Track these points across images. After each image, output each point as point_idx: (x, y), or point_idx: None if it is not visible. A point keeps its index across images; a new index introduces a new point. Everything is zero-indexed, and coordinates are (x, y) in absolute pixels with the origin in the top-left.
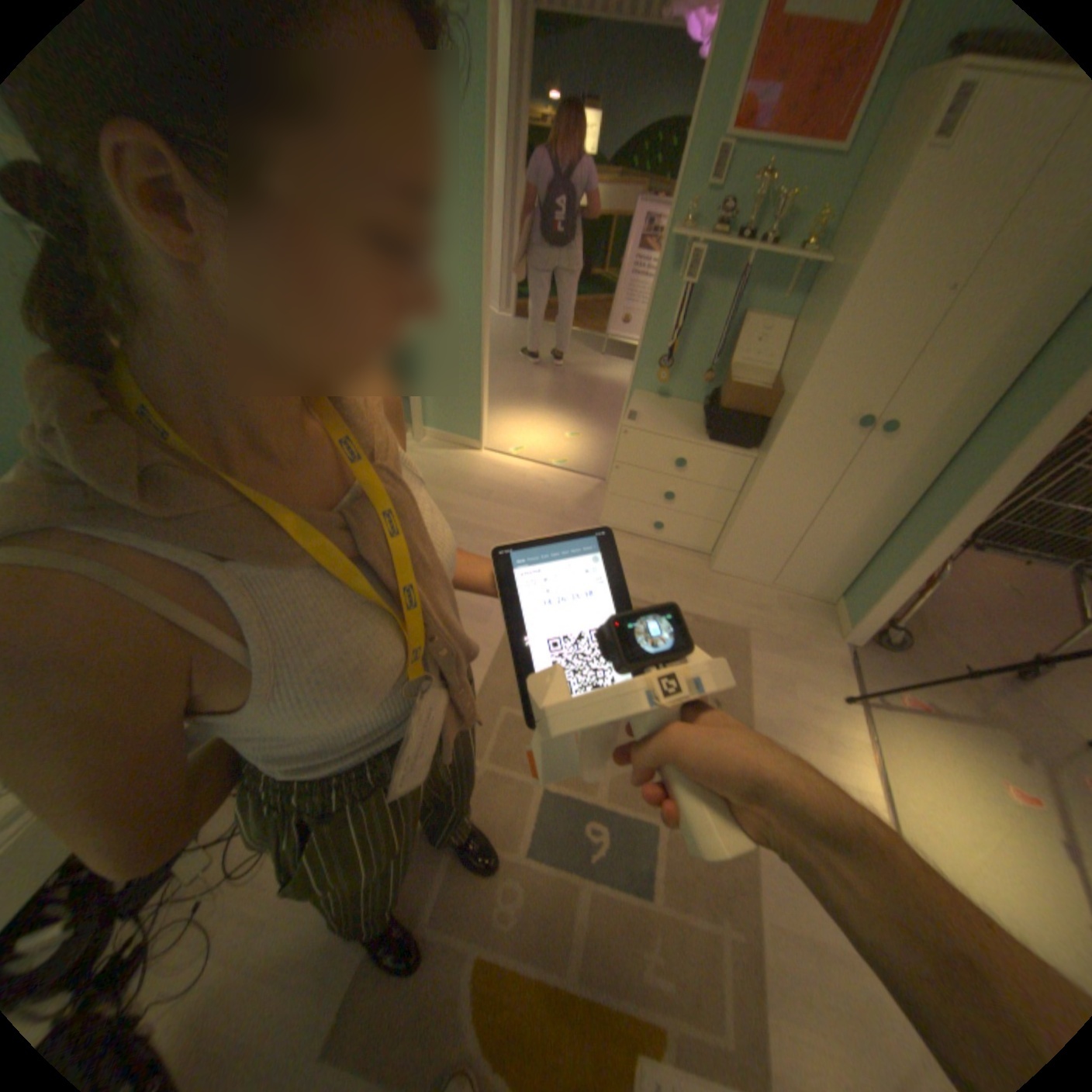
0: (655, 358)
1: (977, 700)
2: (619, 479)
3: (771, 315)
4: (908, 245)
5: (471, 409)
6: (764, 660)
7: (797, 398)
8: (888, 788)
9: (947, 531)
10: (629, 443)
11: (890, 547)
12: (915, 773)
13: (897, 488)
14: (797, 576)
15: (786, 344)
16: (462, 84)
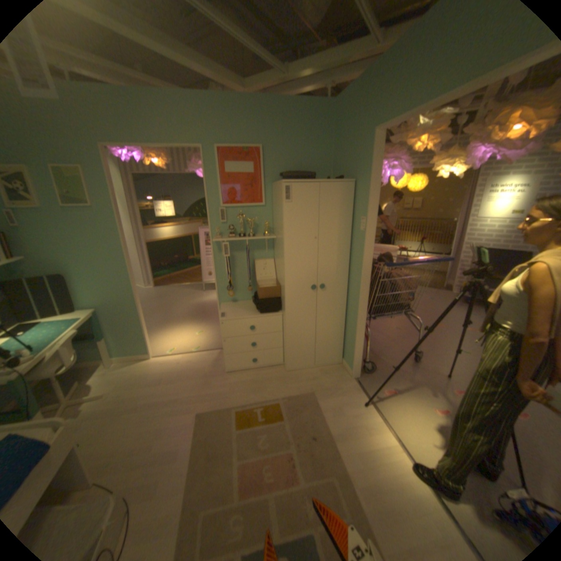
0: (225, 288)
1: (408, 378)
2: (228, 346)
3: (264, 259)
4: (295, 229)
5: (138, 339)
6: (326, 404)
7: (285, 287)
8: (399, 439)
9: (359, 317)
10: (226, 327)
11: (347, 330)
12: (404, 425)
13: (337, 307)
14: (322, 358)
15: (274, 268)
16: (101, 207)
